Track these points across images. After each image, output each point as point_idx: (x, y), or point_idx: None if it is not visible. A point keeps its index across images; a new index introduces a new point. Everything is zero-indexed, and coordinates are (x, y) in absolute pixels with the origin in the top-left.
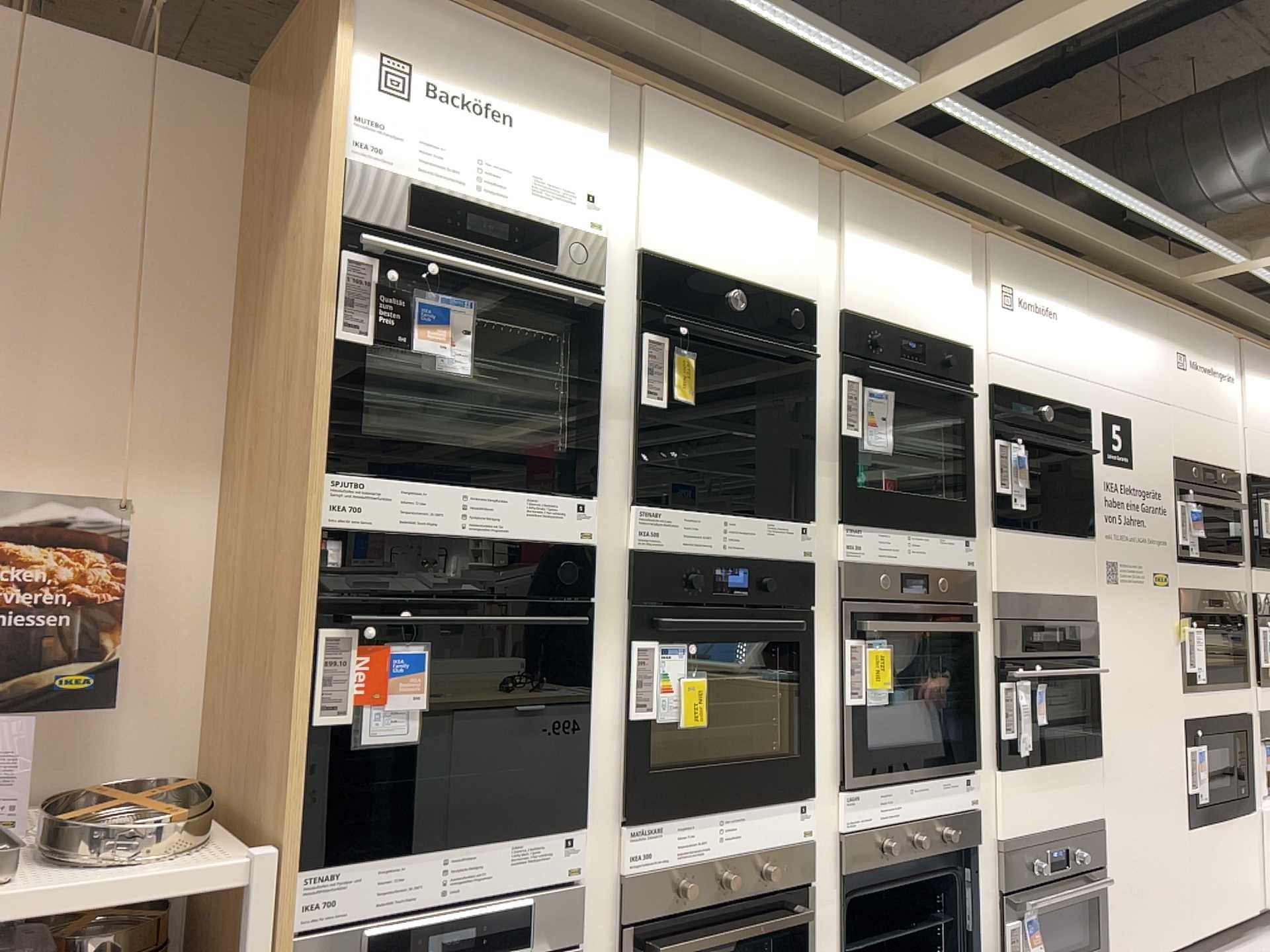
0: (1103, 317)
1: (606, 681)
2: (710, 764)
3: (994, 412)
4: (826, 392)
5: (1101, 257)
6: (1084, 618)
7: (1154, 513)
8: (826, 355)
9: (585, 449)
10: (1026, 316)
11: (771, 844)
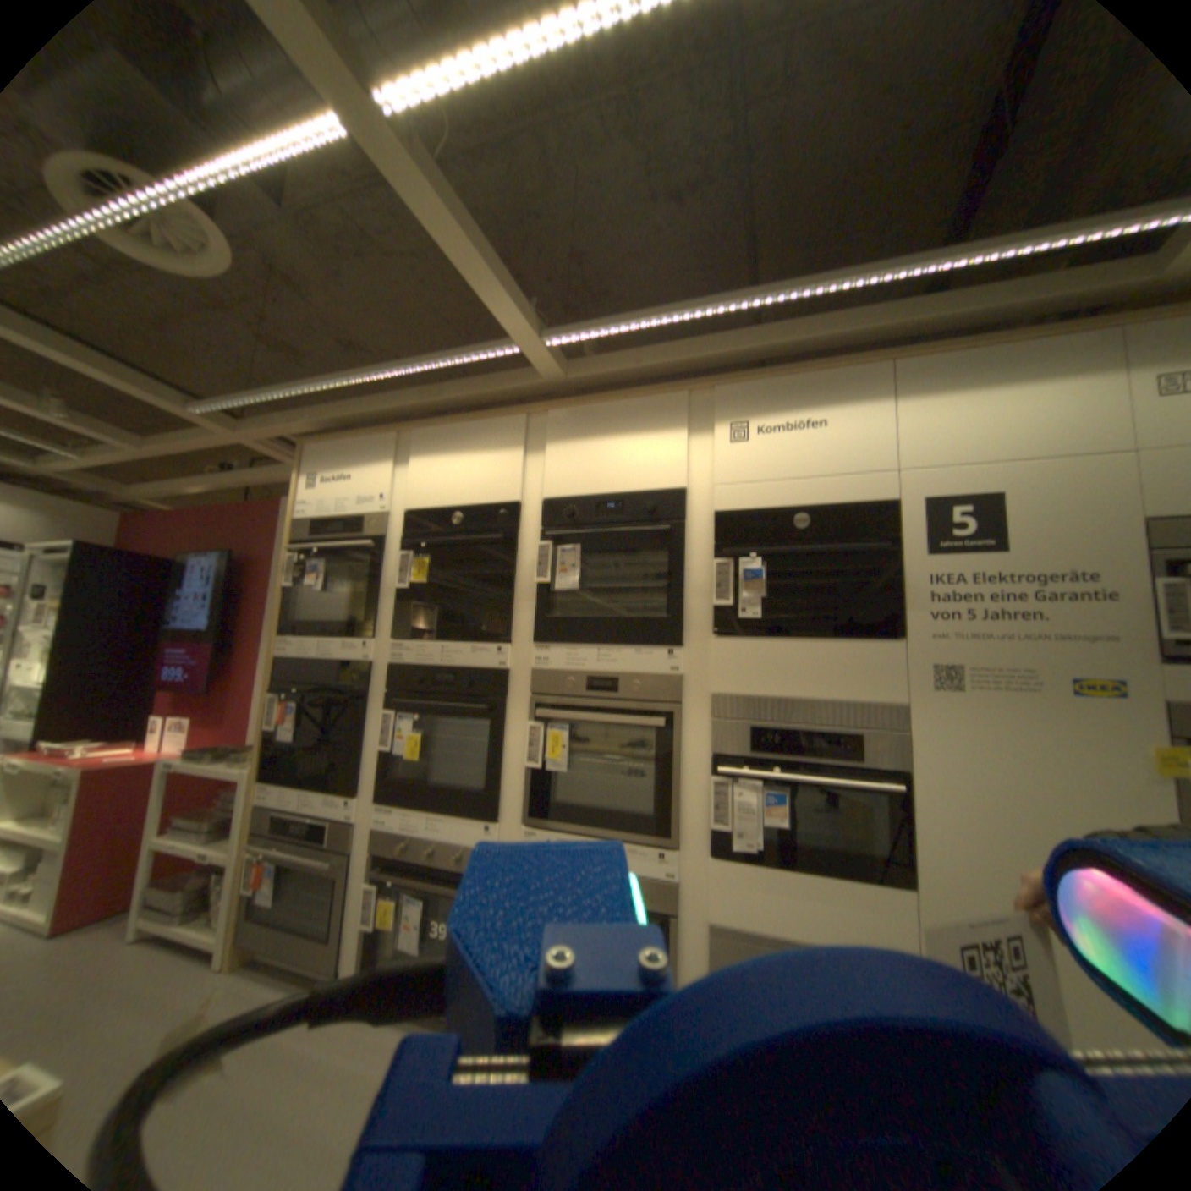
0: (936, 388)
1: (375, 728)
2: (429, 784)
3: (715, 533)
4: (529, 555)
5: (951, 320)
6: (878, 726)
7: (1079, 598)
8: (529, 532)
9: (369, 614)
10: (771, 435)
11: (459, 842)
